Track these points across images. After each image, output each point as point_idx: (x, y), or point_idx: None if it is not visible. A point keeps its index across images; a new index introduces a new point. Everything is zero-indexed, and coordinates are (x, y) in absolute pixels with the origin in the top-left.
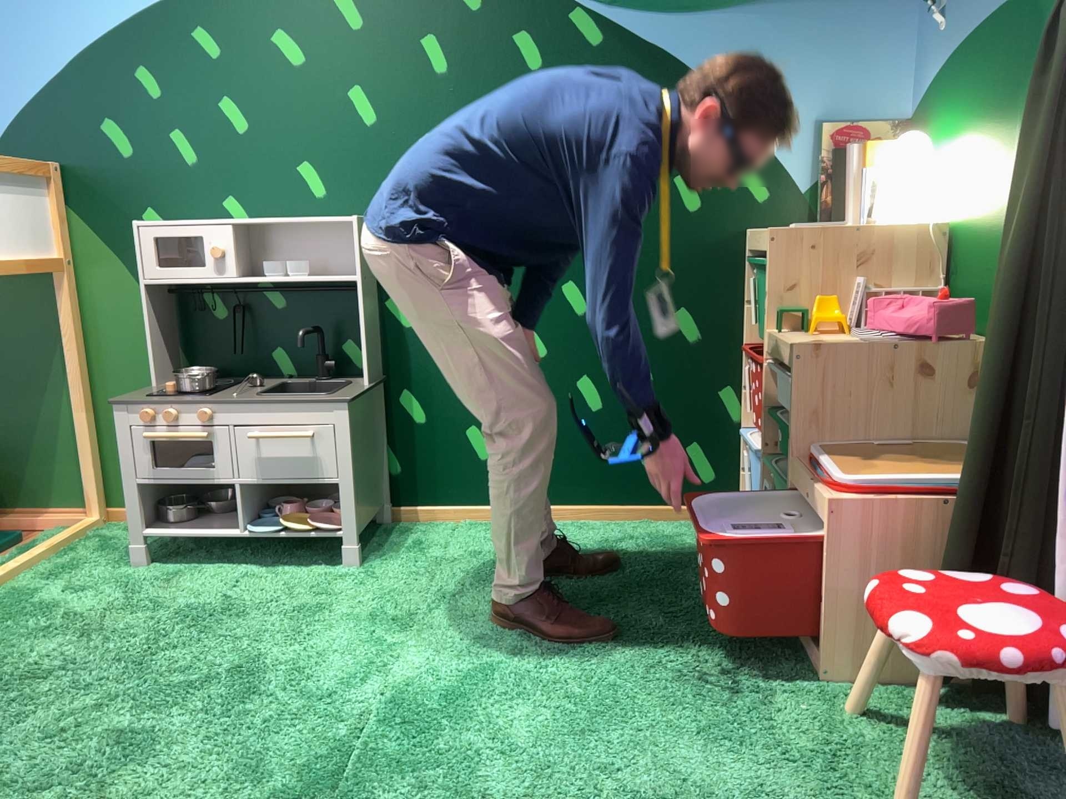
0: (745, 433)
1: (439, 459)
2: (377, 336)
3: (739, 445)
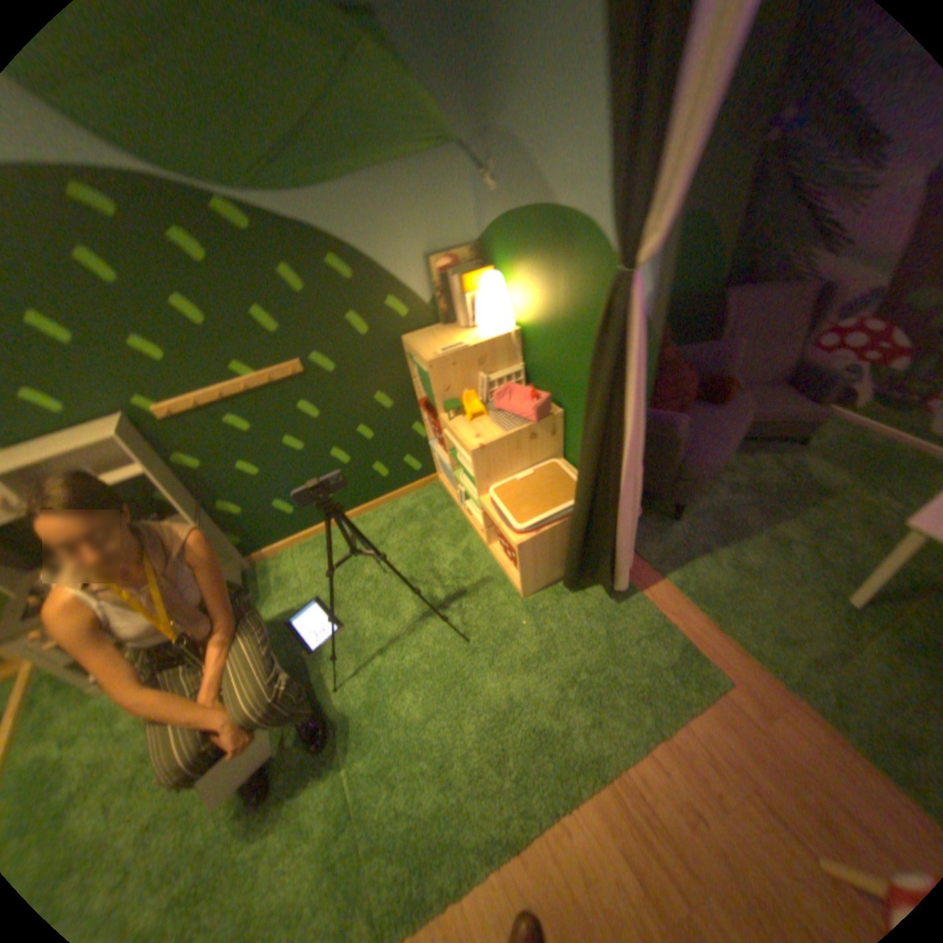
0: (432, 447)
1: (263, 526)
2: (178, 483)
3: (429, 449)
